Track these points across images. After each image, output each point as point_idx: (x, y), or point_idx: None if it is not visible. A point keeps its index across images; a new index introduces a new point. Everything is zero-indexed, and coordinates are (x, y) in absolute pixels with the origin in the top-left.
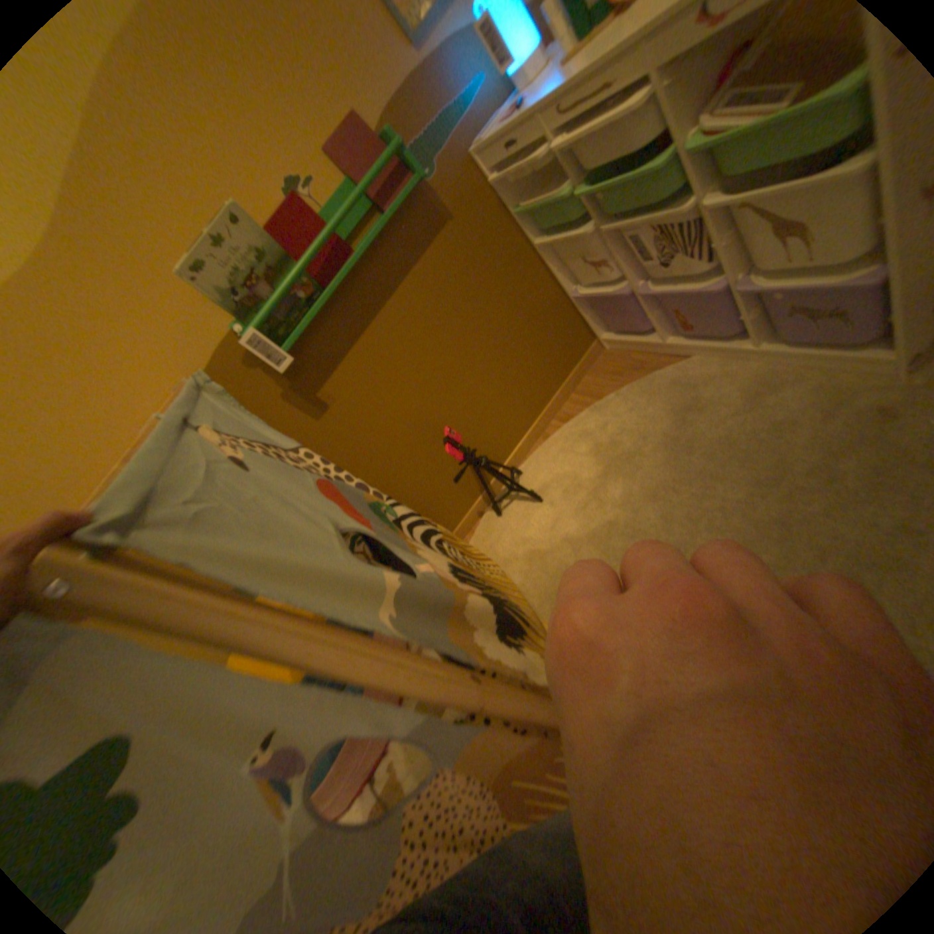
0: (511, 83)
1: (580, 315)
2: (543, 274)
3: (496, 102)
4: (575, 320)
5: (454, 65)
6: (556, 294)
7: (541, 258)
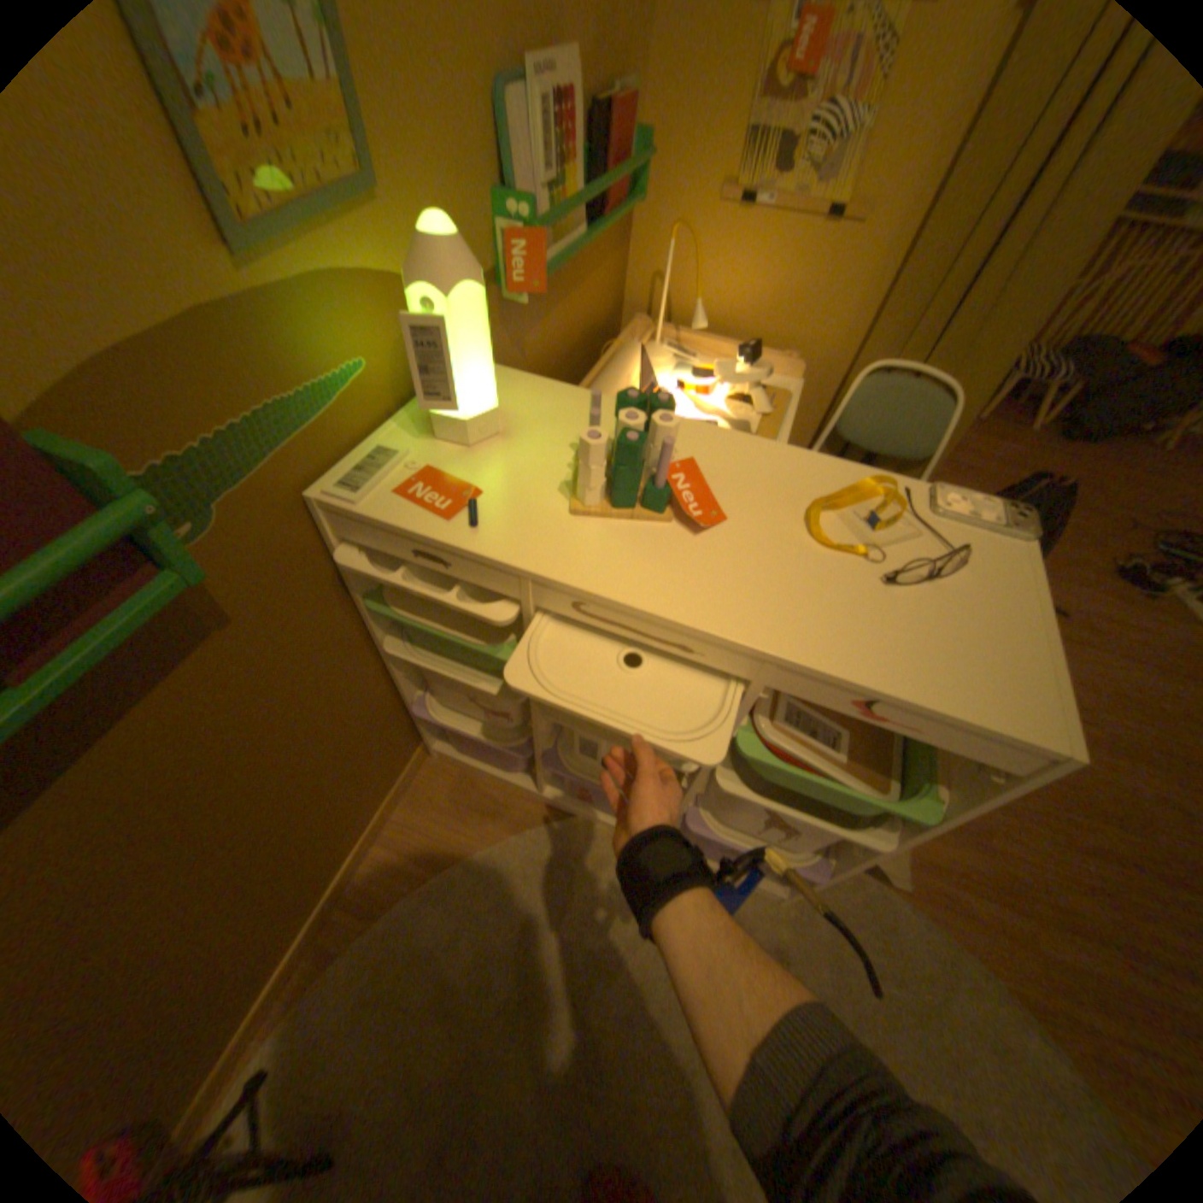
0: (405, 389)
1: (410, 720)
2: (376, 679)
3: (376, 414)
4: (402, 730)
5: (318, 327)
6: (387, 702)
7: (380, 656)
